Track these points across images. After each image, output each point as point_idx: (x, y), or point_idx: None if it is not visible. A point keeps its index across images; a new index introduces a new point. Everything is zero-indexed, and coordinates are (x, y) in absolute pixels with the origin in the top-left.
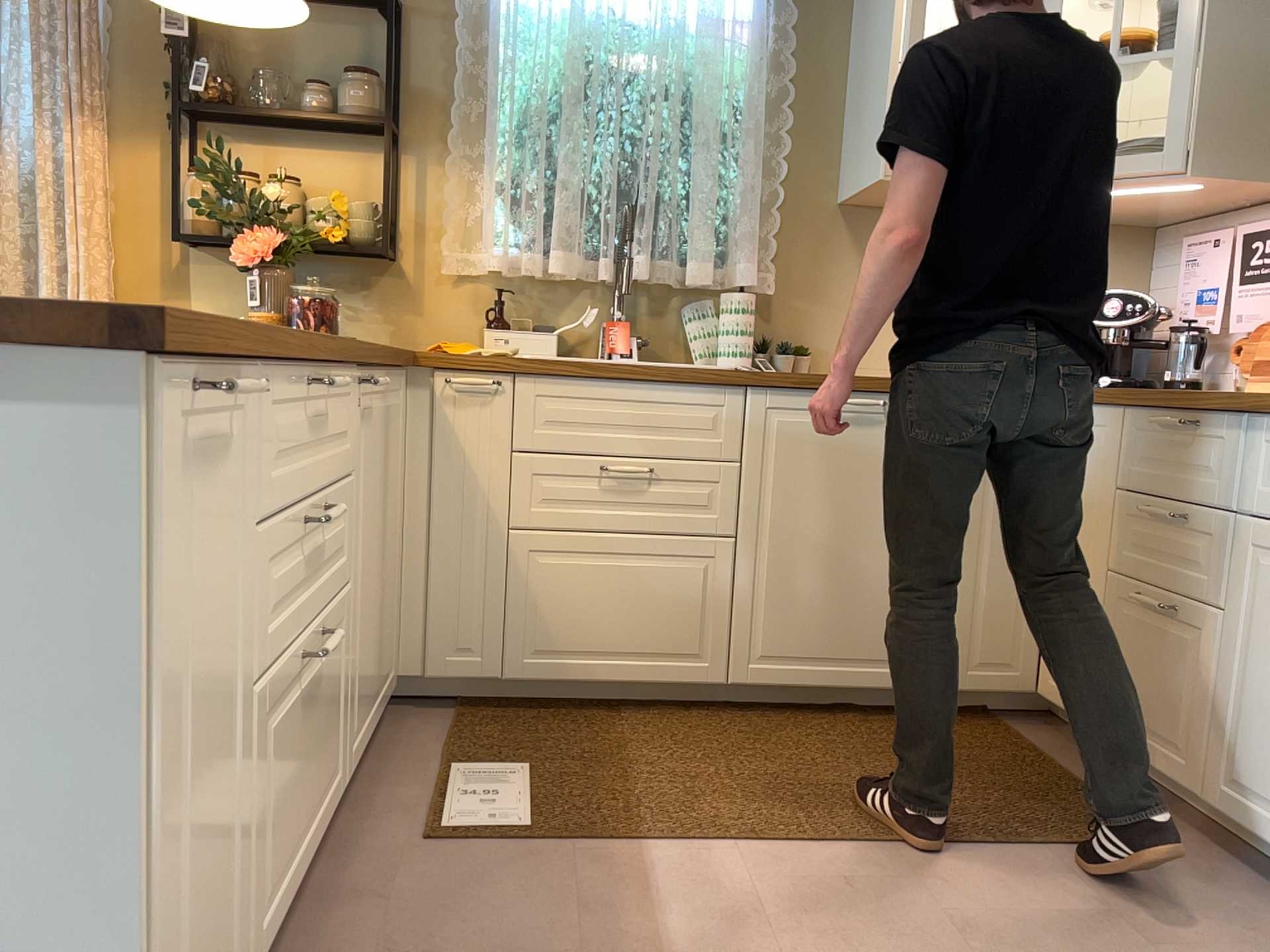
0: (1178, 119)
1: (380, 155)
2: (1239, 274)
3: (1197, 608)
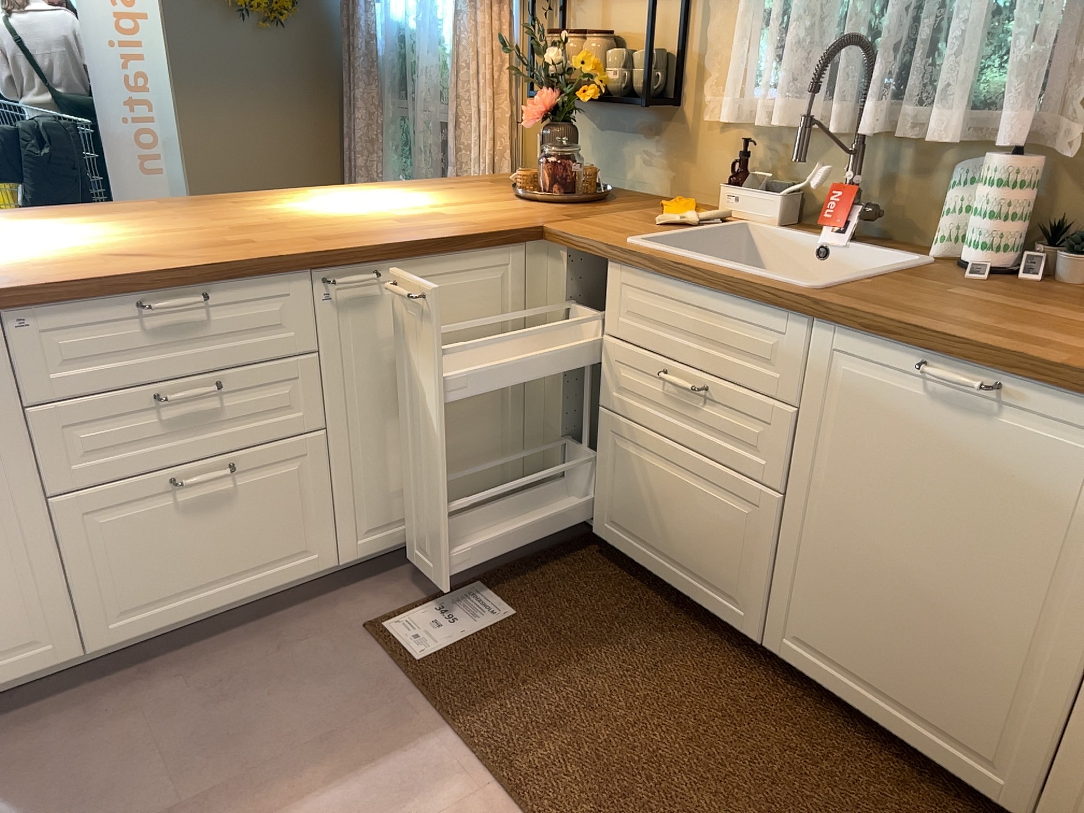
0: None
1: None
2: None
3: None
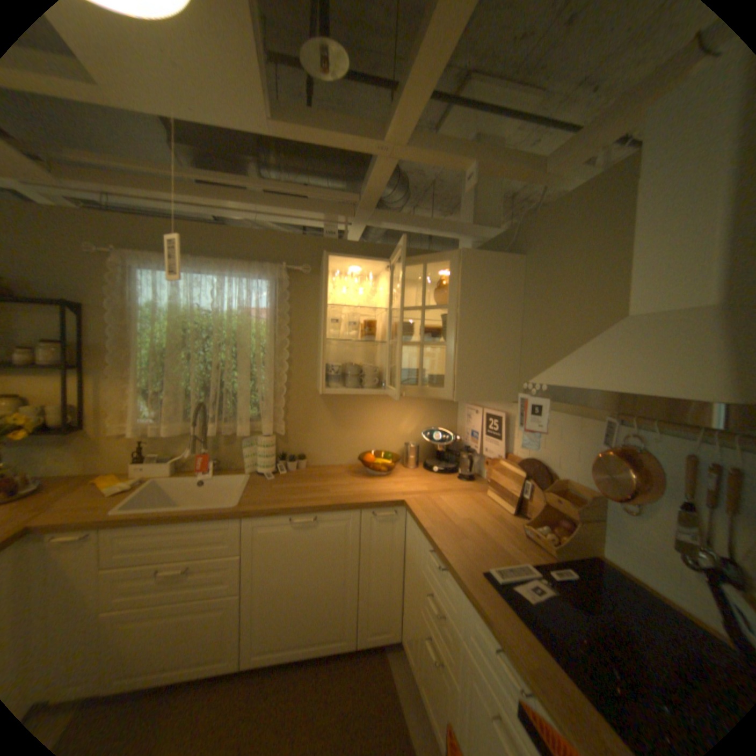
0: (449, 375)
1: (71, 377)
2: (485, 430)
3: (450, 673)
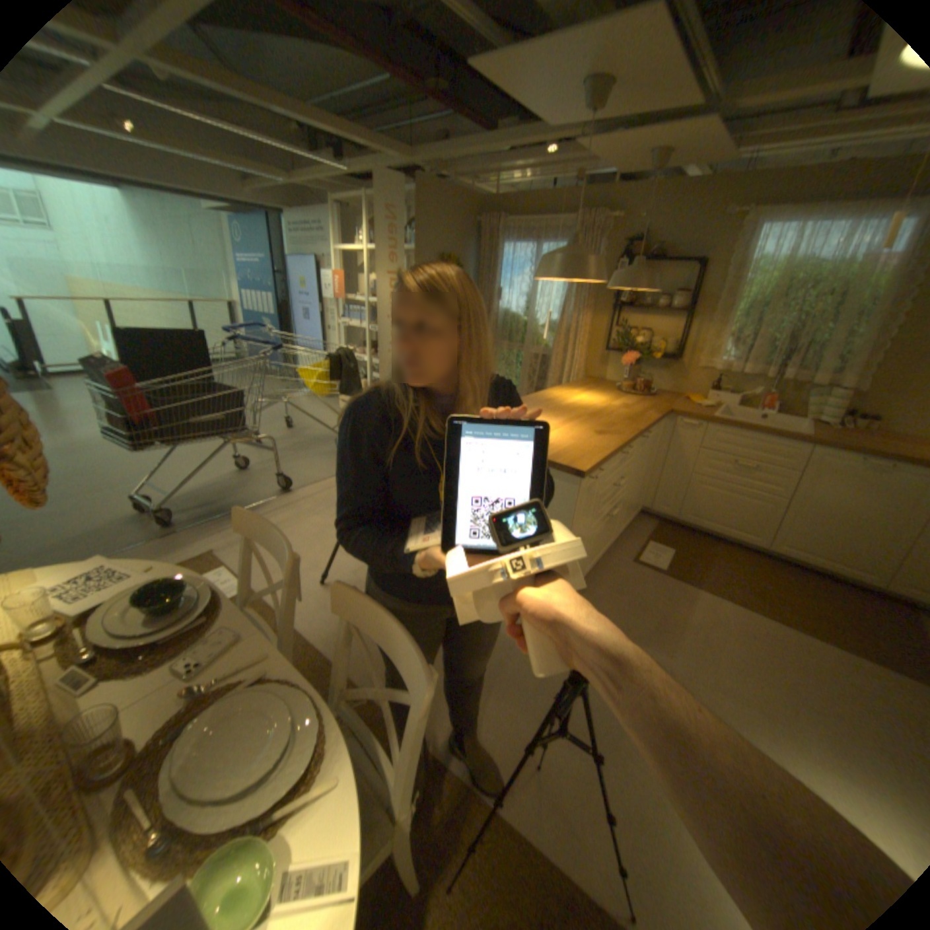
0: None
1: (683, 319)
2: None
3: None
